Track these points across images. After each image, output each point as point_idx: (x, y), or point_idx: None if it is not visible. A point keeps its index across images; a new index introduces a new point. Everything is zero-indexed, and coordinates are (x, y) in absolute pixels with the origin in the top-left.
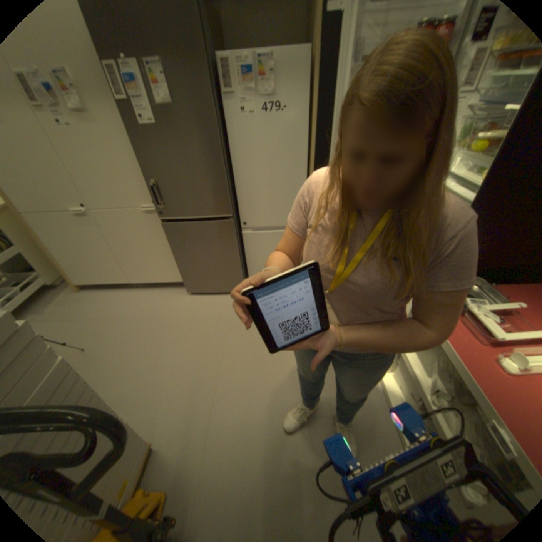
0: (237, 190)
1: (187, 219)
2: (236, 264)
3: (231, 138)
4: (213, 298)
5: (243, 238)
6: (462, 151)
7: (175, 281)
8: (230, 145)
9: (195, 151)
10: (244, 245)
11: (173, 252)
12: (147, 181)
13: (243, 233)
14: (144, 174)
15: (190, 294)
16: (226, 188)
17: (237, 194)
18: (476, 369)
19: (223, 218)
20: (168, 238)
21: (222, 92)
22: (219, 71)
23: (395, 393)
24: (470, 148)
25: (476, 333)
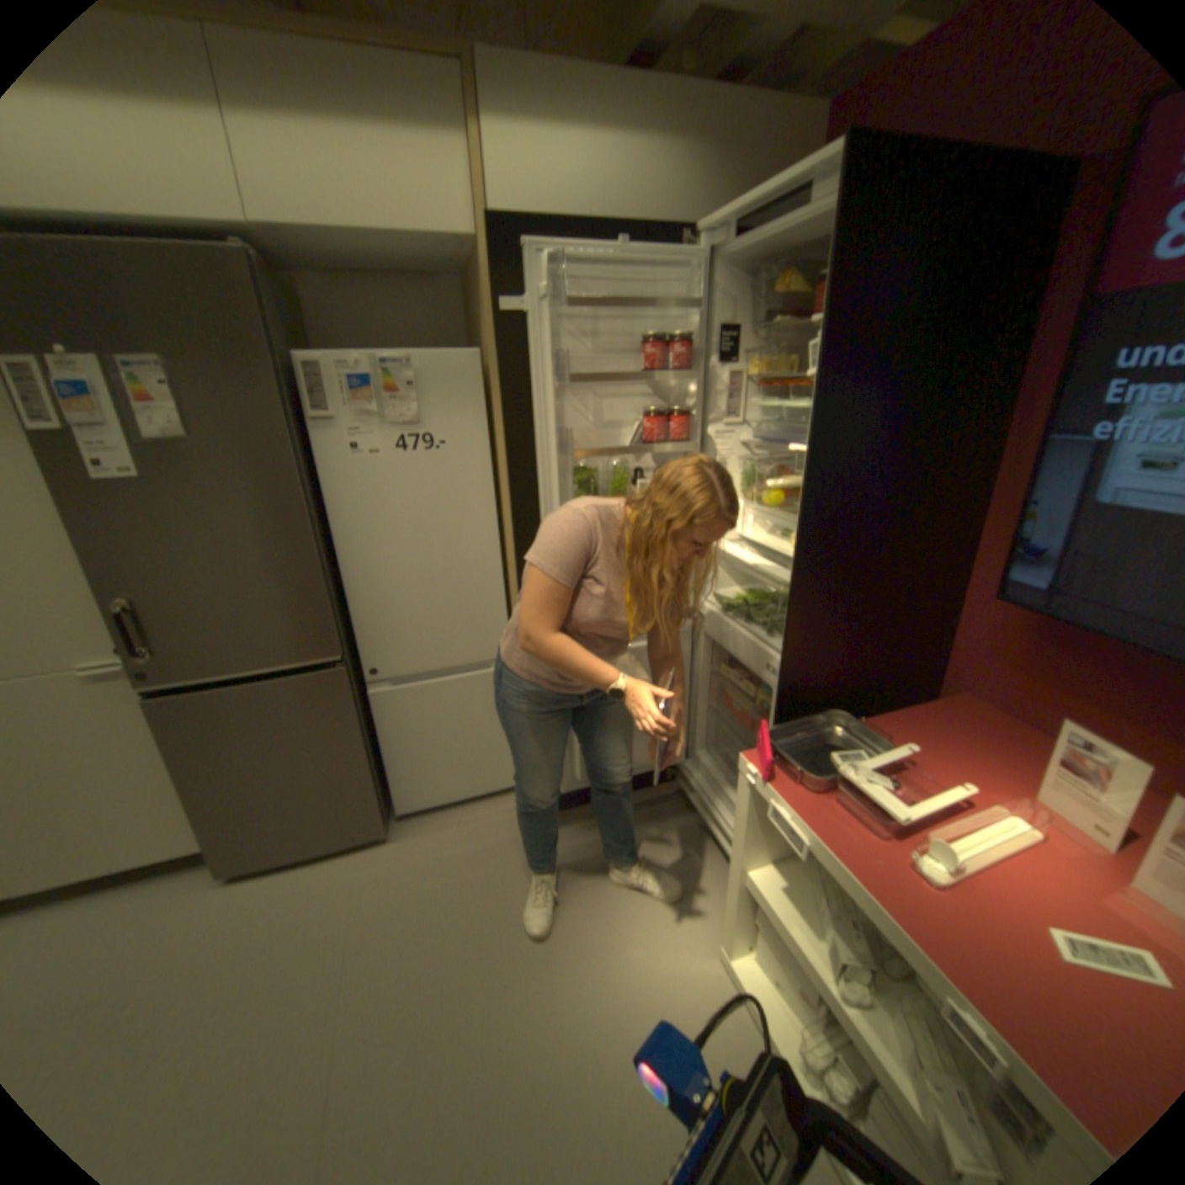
0: (351, 600)
1: (219, 681)
2: (357, 773)
3: (331, 499)
4: (294, 878)
5: (371, 704)
6: (751, 506)
7: (176, 854)
8: (329, 512)
9: (245, 529)
10: (376, 722)
11: (173, 774)
12: (102, 601)
13: (369, 693)
14: (96, 586)
15: (223, 884)
16: (323, 600)
17: (351, 609)
18: (888, 896)
19: (317, 666)
20: (158, 738)
21: (308, 417)
22: (300, 382)
23: (768, 1004)
24: (762, 502)
25: (865, 820)
